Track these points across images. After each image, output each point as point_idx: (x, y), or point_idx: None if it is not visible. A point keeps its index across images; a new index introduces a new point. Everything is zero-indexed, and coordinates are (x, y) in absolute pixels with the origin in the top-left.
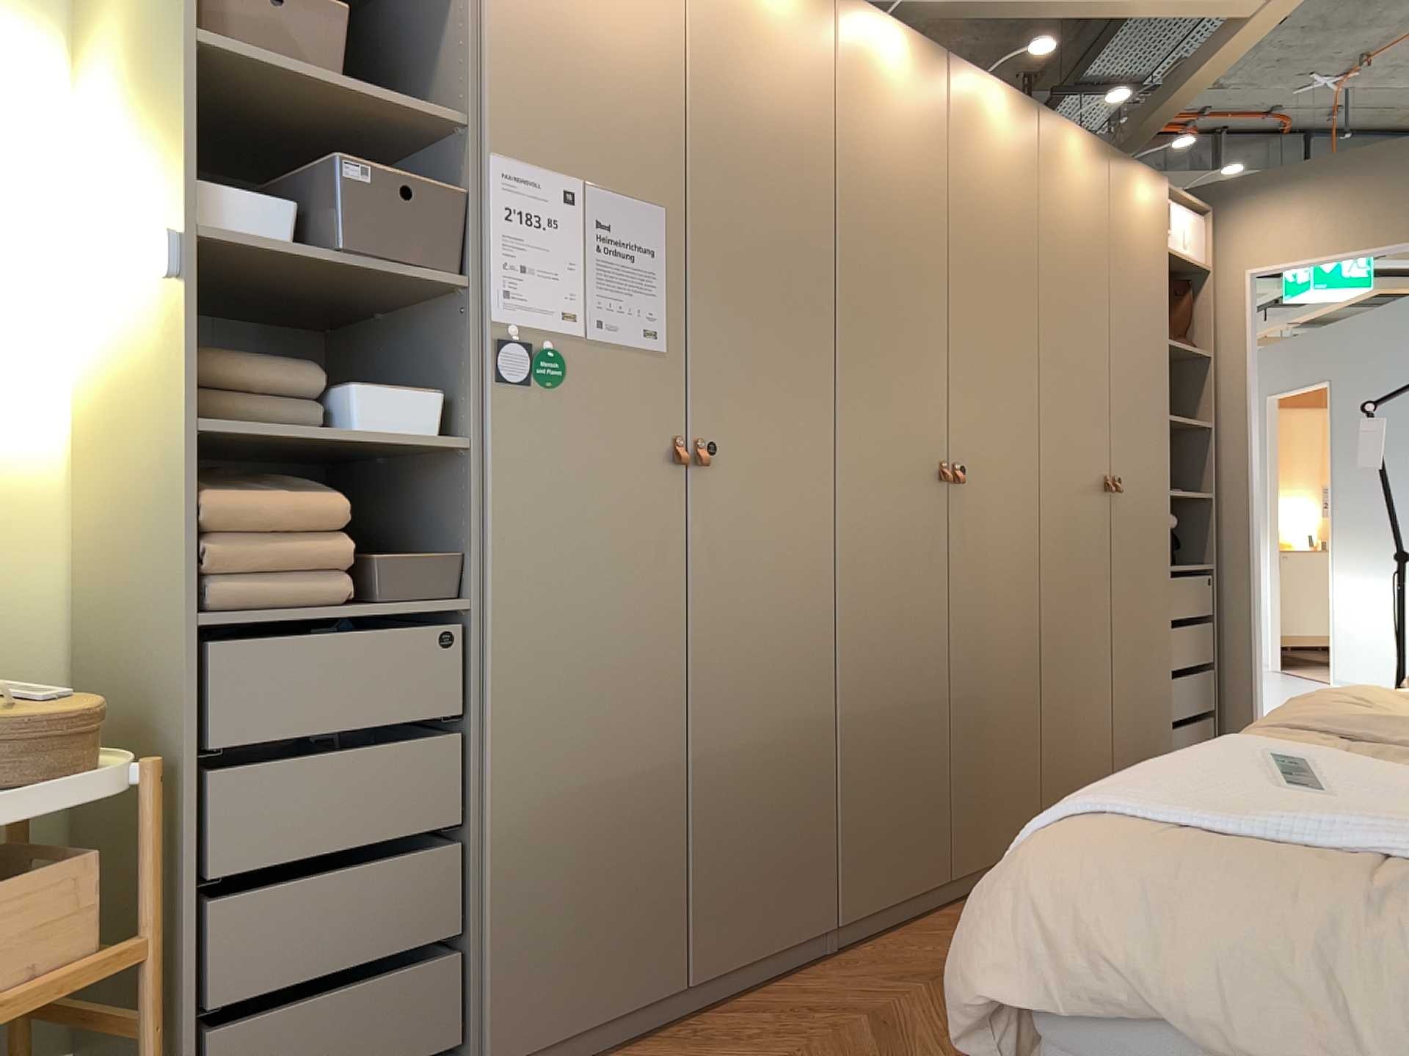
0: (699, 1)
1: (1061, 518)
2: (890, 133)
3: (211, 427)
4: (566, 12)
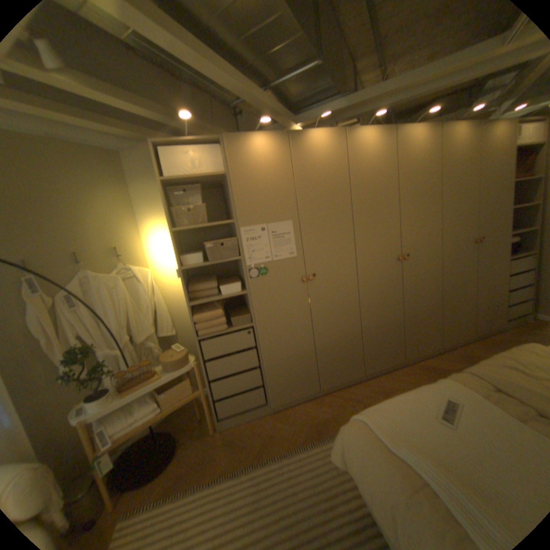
0: (298, 157)
1: (458, 256)
2: (375, 162)
3: (195, 303)
4: (257, 181)
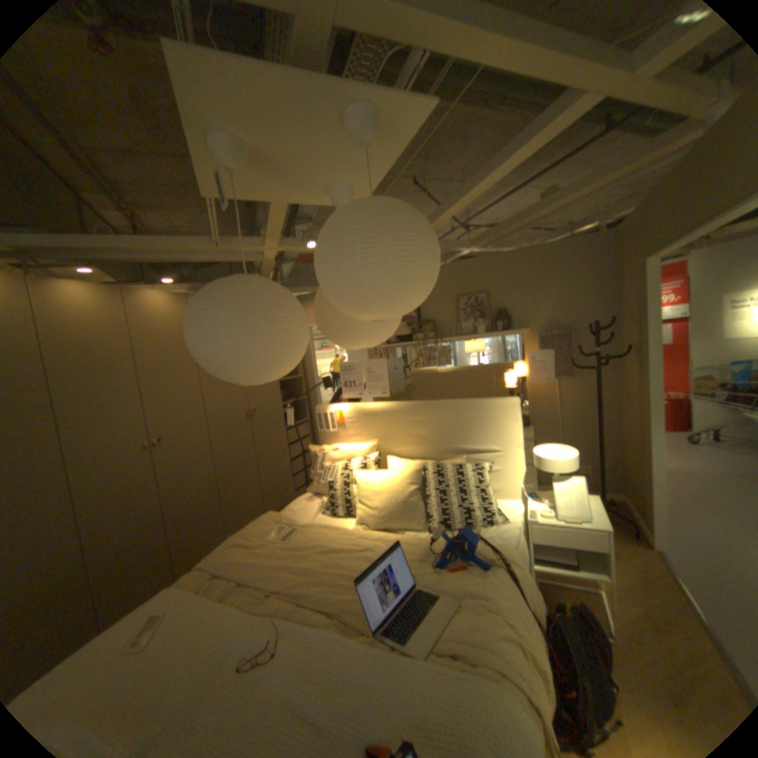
0: None
1: (229, 433)
2: (89, 327)
3: None
4: None
